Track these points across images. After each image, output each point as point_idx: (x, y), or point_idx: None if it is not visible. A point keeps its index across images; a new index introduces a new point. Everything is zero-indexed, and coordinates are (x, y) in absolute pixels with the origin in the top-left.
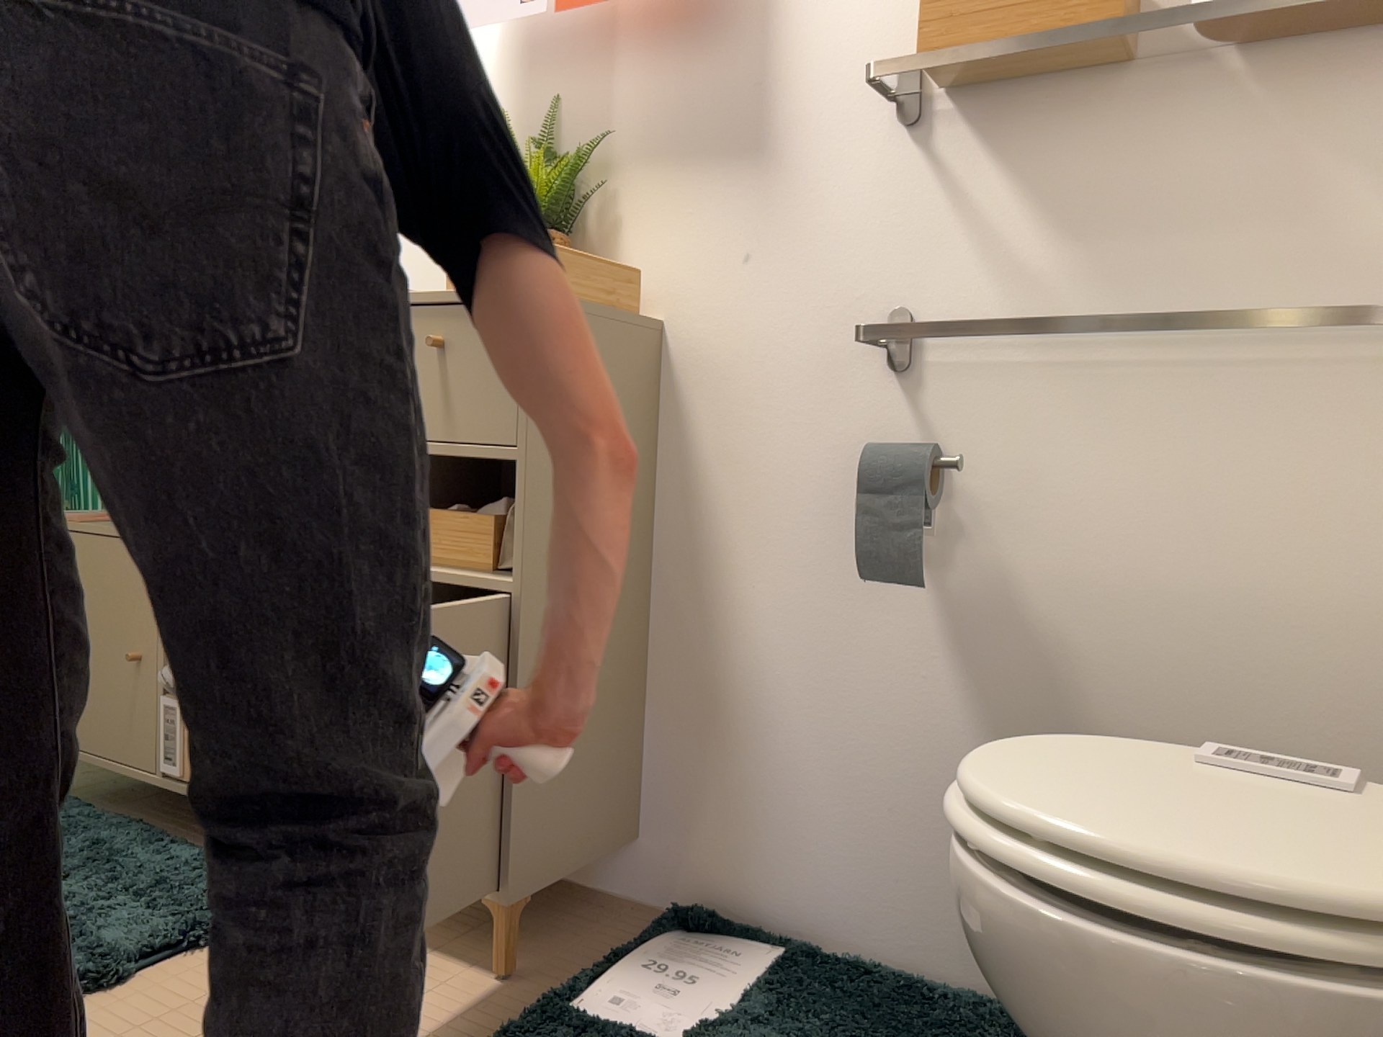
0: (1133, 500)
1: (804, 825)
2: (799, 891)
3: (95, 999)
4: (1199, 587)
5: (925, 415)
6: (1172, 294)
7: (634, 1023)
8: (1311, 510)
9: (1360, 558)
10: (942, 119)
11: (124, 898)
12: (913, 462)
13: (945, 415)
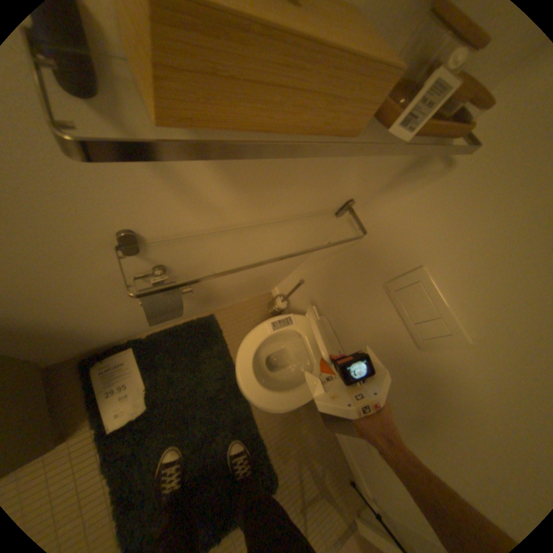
0: (241, 254)
1: (120, 331)
2: (124, 335)
3: None
4: (253, 262)
5: (152, 257)
6: (277, 205)
7: (128, 416)
8: (287, 244)
9: (292, 248)
10: (135, 84)
11: None
12: (175, 303)
13: (164, 255)
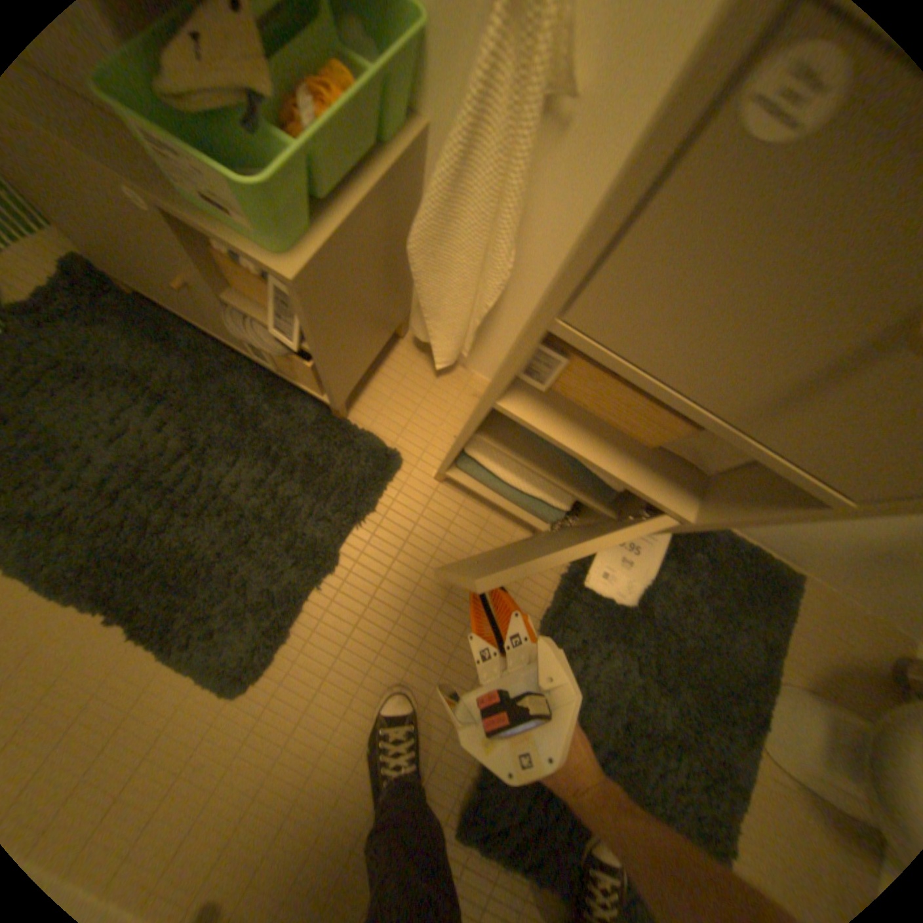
0: None
1: None
2: None
3: (332, 581)
4: None
5: None
6: None
7: (618, 591)
8: None
9: None
10: None
11: (298, 484)
12: None
13: None
